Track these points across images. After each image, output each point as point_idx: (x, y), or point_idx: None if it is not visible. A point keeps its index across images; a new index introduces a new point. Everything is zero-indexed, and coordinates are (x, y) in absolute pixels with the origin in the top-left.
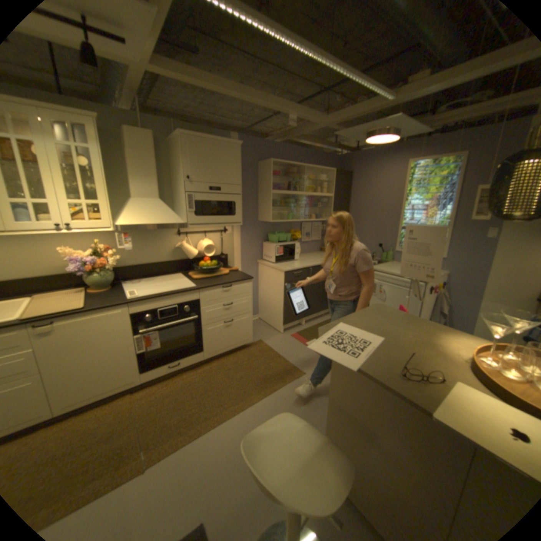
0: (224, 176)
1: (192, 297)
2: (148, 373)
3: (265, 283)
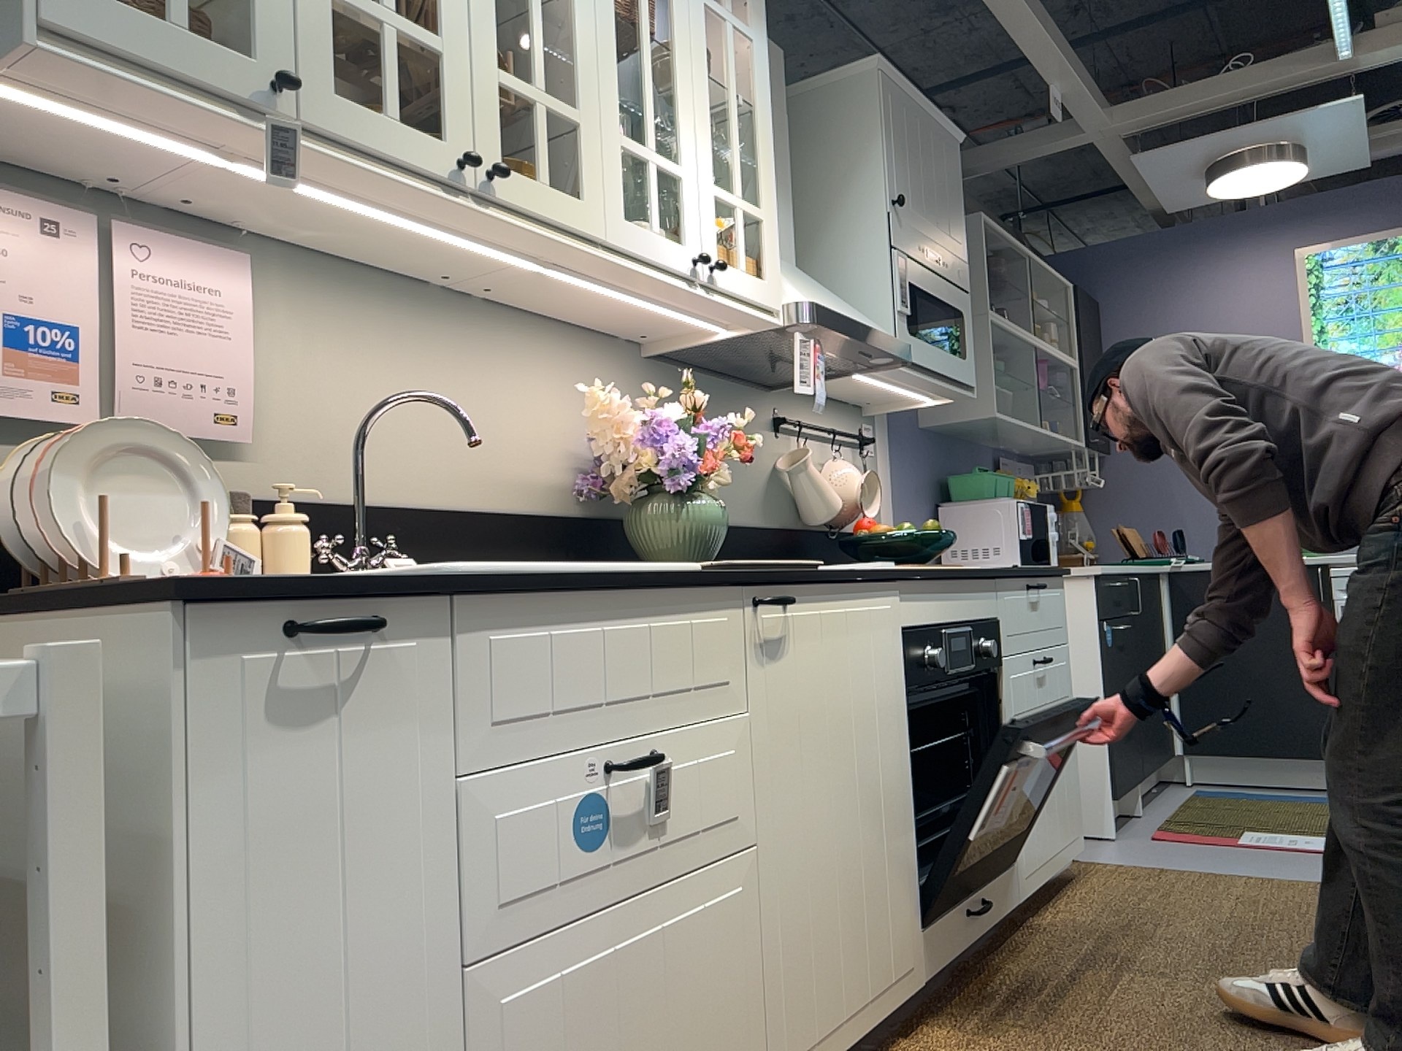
0: (946, 226)
1: (990, 606)
2: (937, 931)
3: None
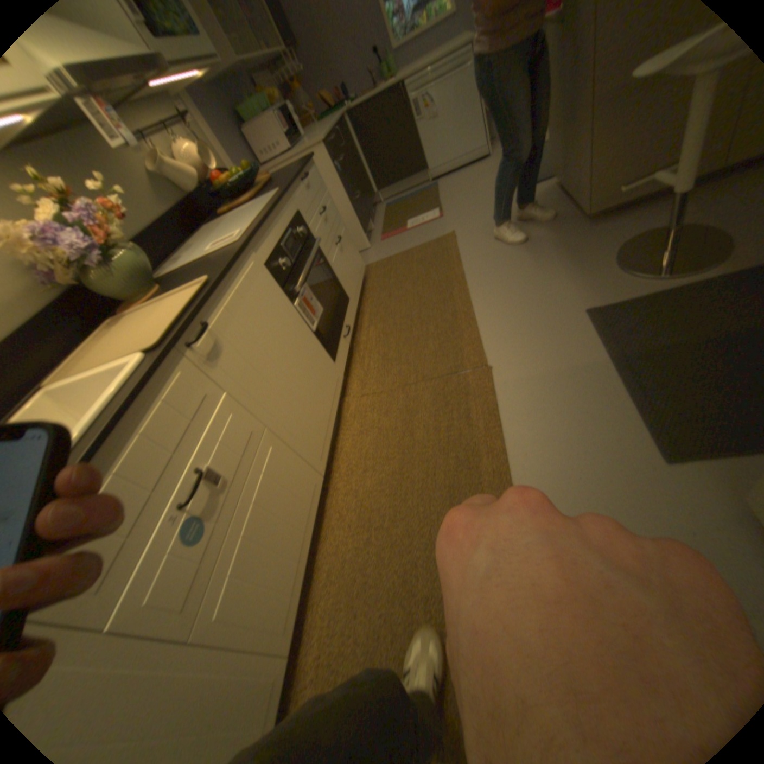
0: None
1: (292, 208)
2: (339, 356)
3: None
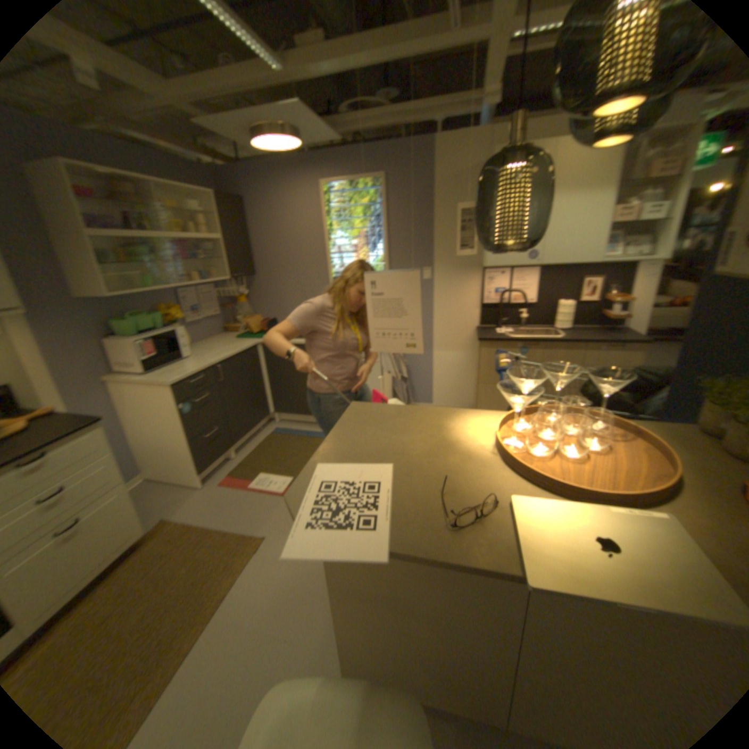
0: None
1: None
2: None
3: (133, 416)
